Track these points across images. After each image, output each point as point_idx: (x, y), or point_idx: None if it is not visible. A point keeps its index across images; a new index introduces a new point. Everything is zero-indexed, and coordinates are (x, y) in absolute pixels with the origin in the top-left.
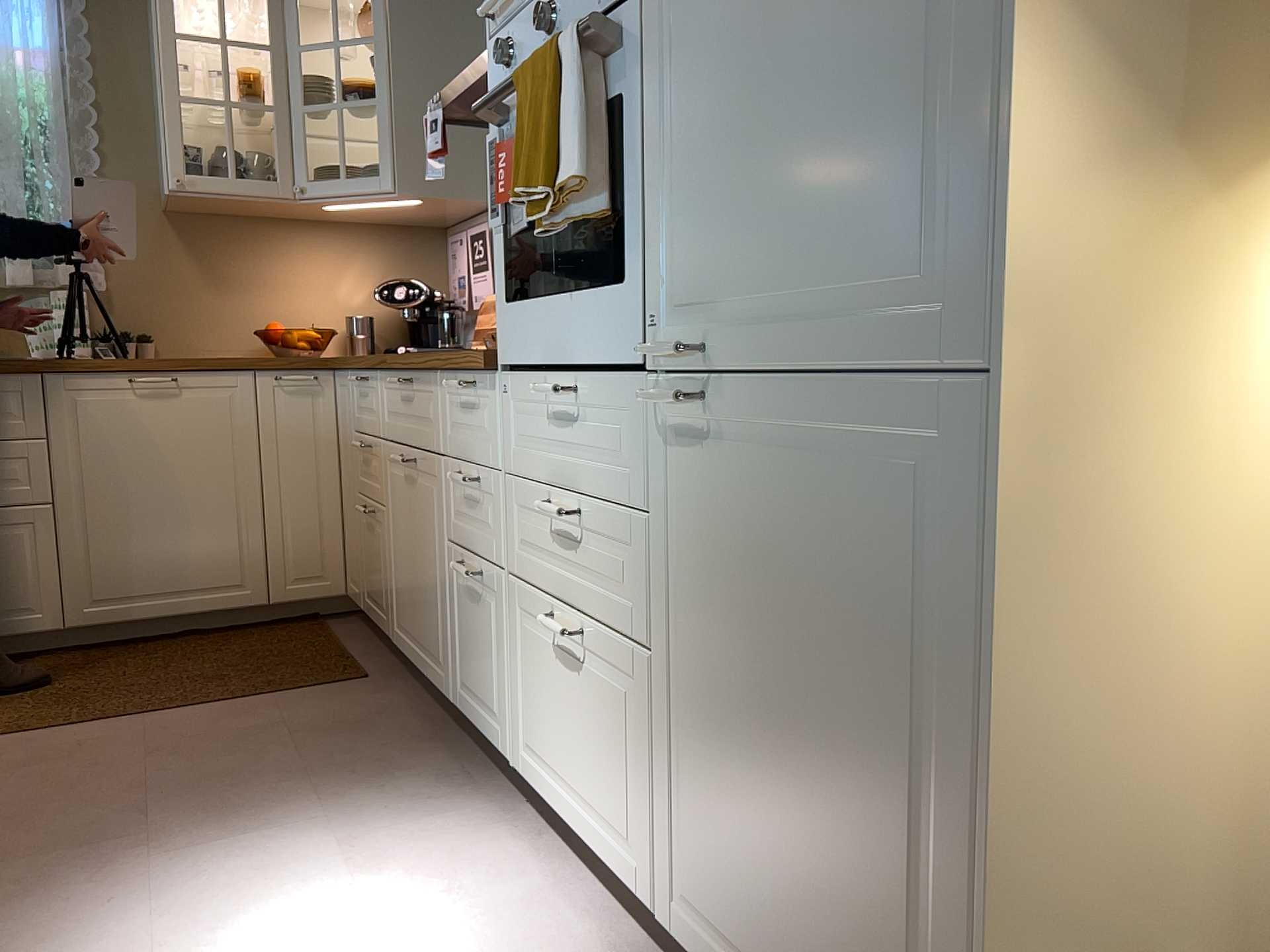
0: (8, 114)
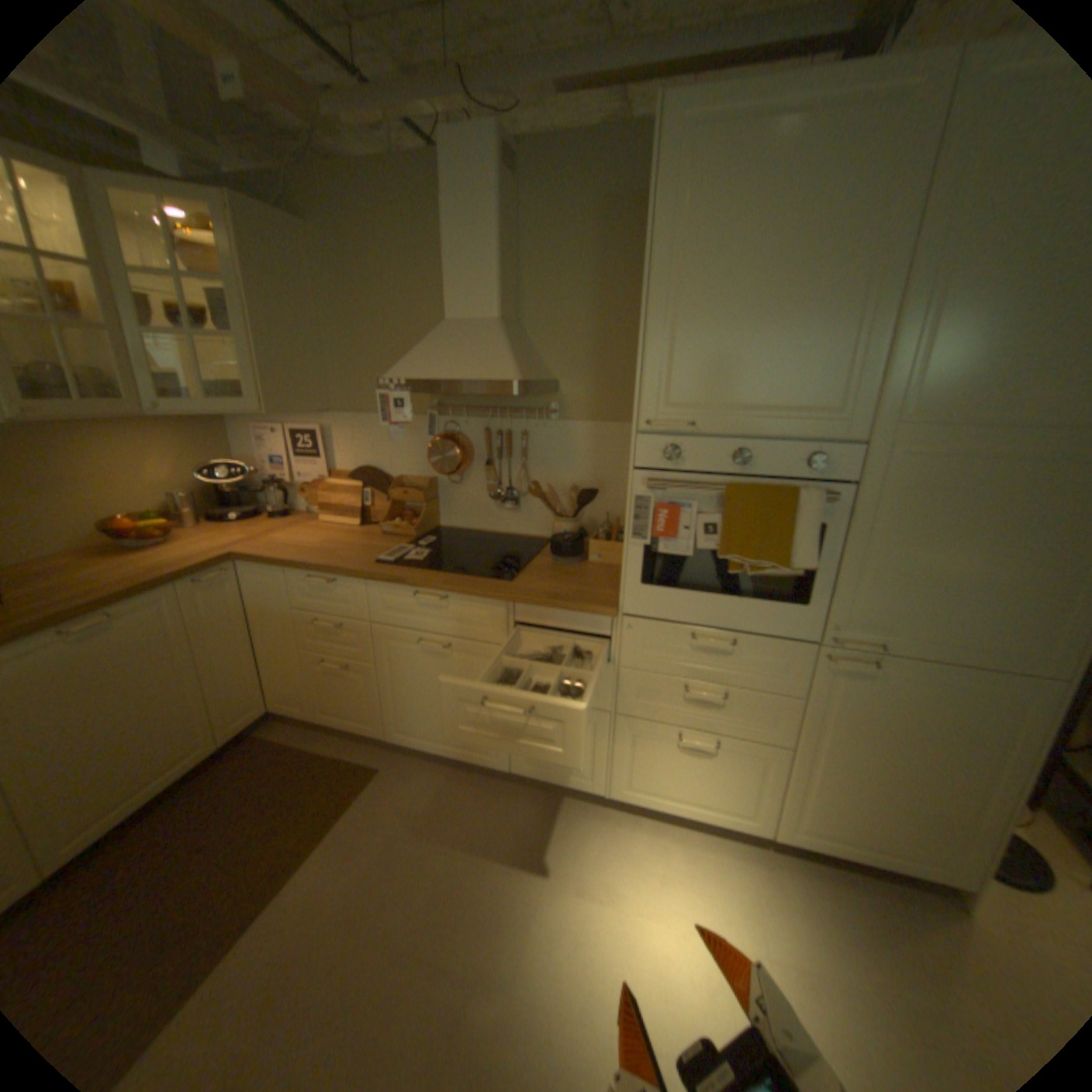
0: None
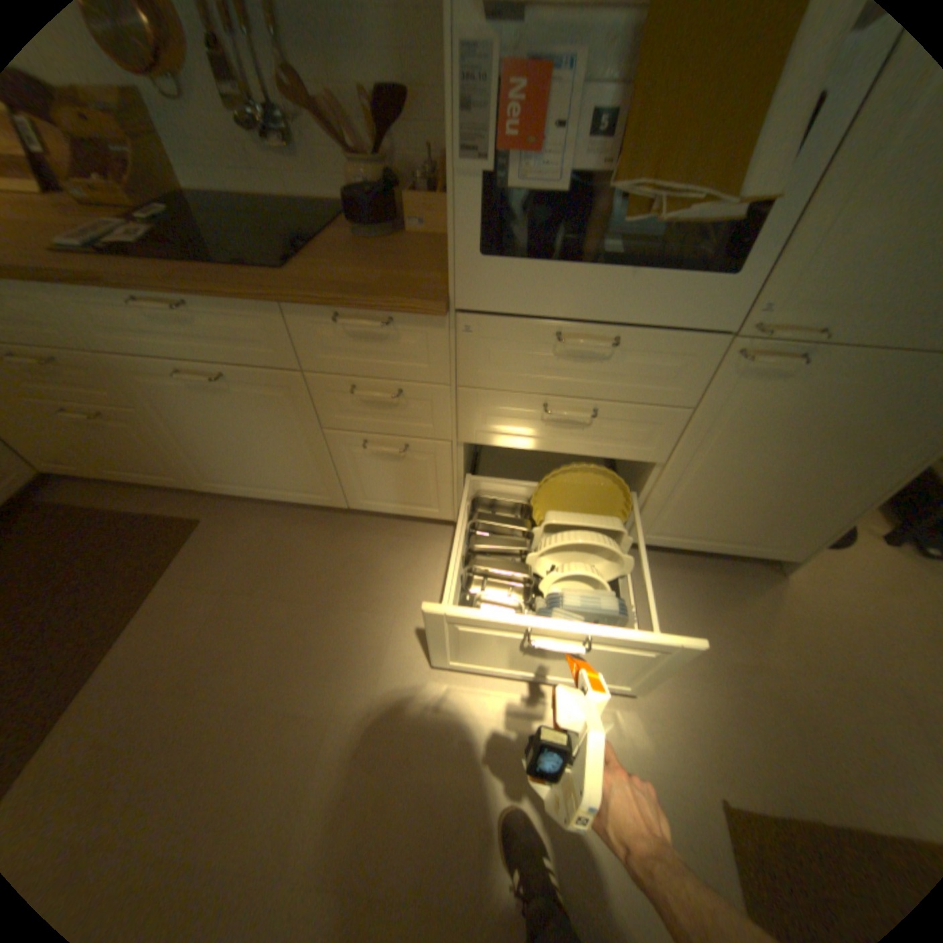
0: None
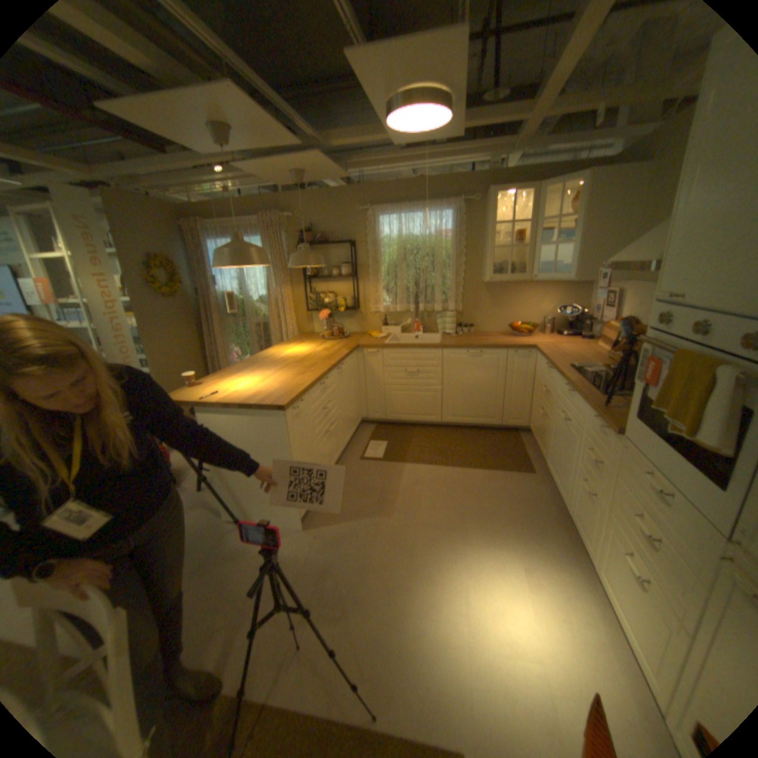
0: (438, 256)
